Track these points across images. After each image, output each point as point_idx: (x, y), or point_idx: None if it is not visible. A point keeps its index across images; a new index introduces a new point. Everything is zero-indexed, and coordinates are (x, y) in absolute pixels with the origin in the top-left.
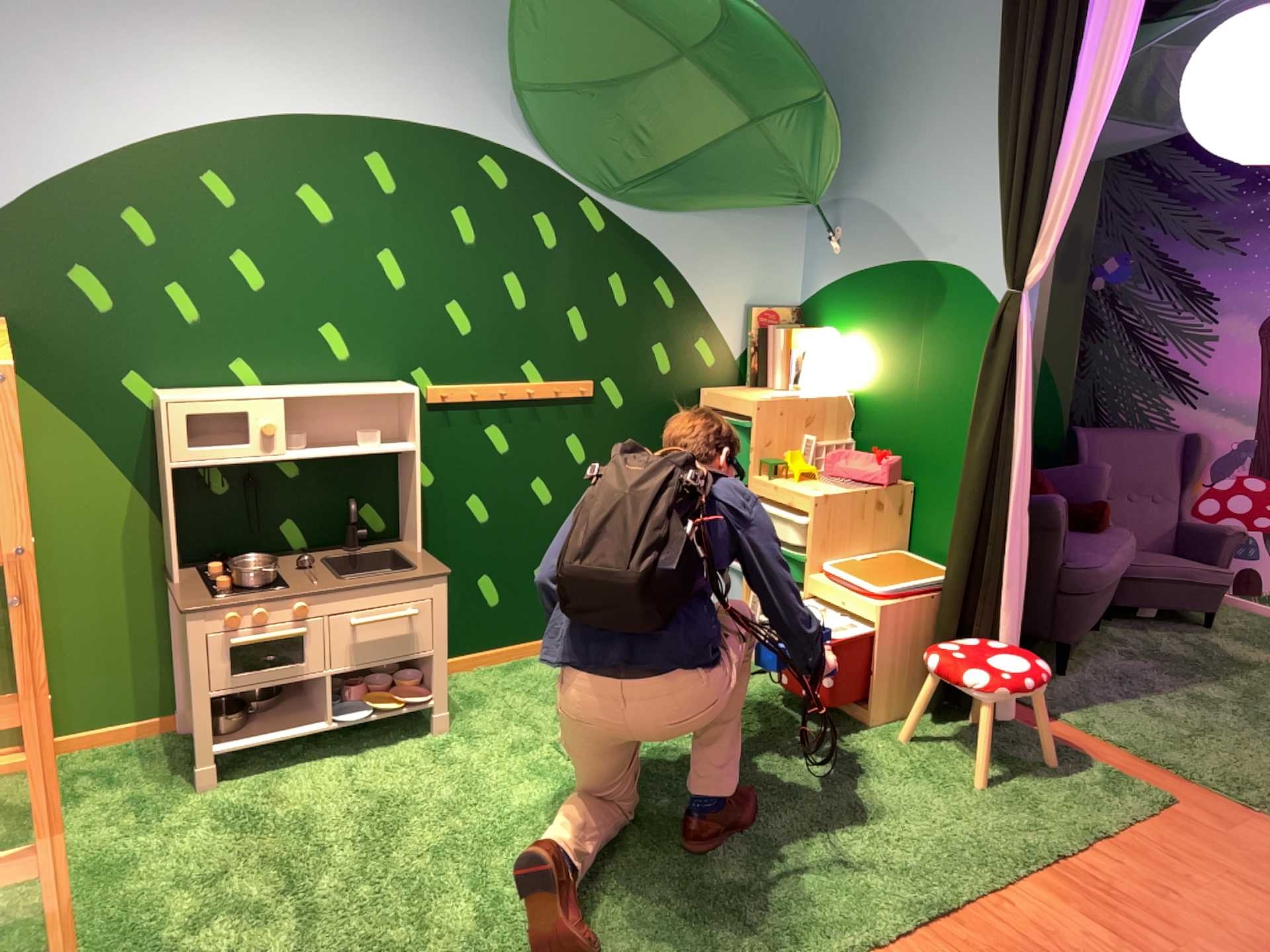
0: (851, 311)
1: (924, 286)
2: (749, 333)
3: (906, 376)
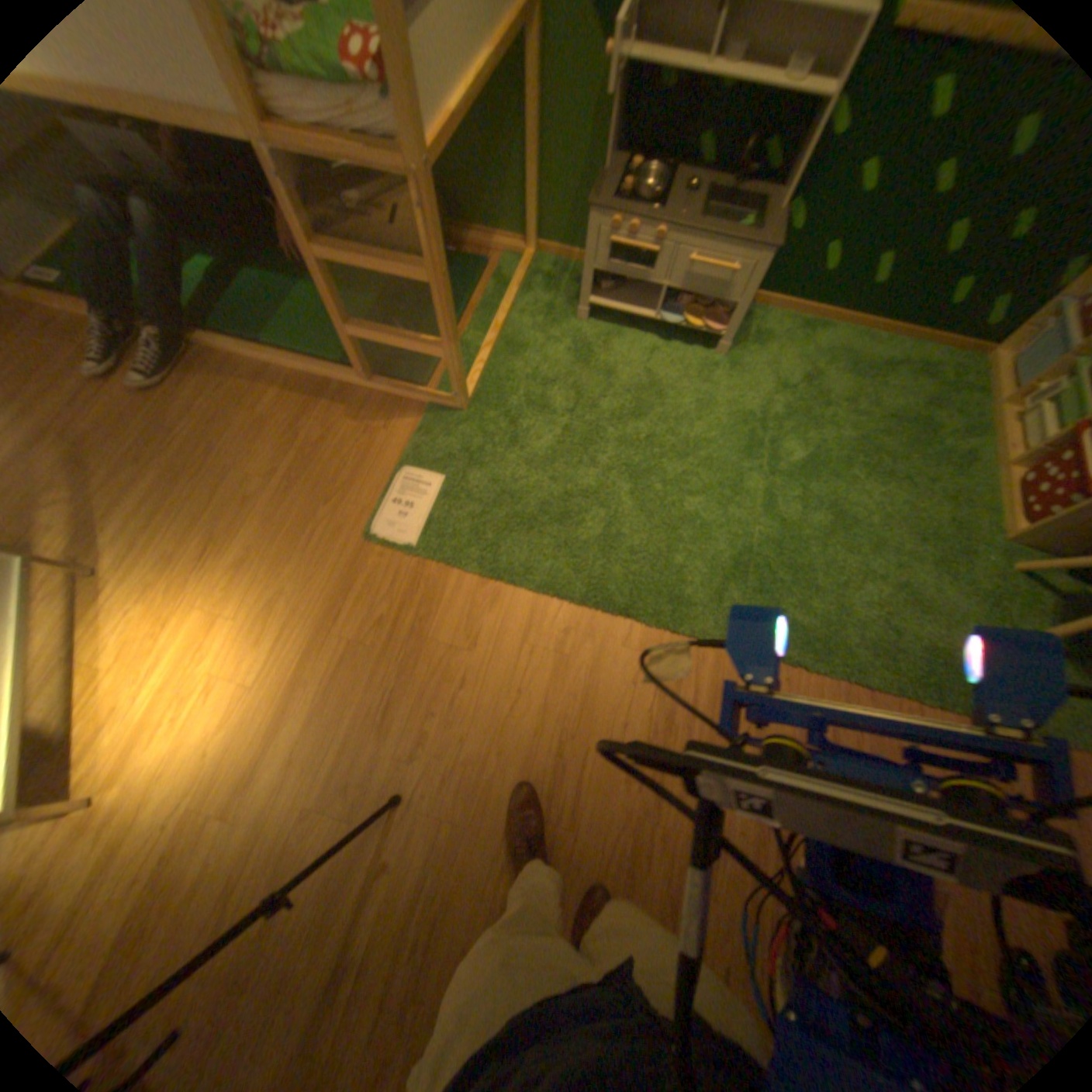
0: None
1: None
2: None
3: None
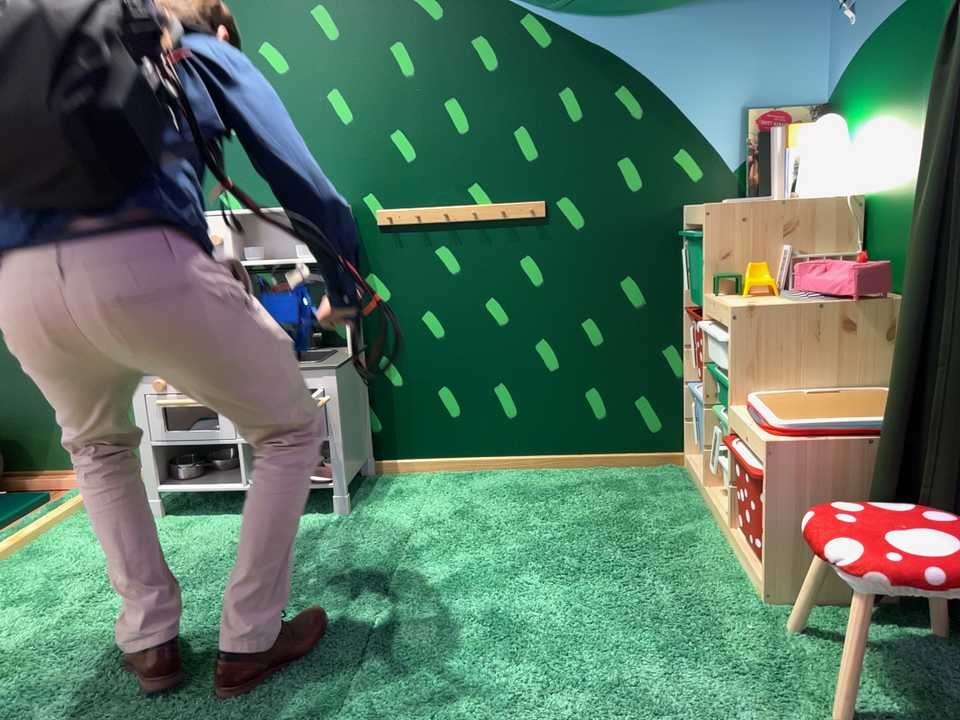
0: (867, 84)
1: (932, 13)
2: (748, 137)
3: (916, 149)
